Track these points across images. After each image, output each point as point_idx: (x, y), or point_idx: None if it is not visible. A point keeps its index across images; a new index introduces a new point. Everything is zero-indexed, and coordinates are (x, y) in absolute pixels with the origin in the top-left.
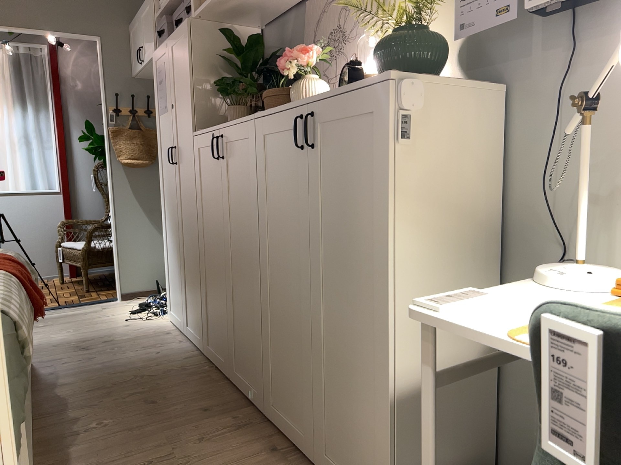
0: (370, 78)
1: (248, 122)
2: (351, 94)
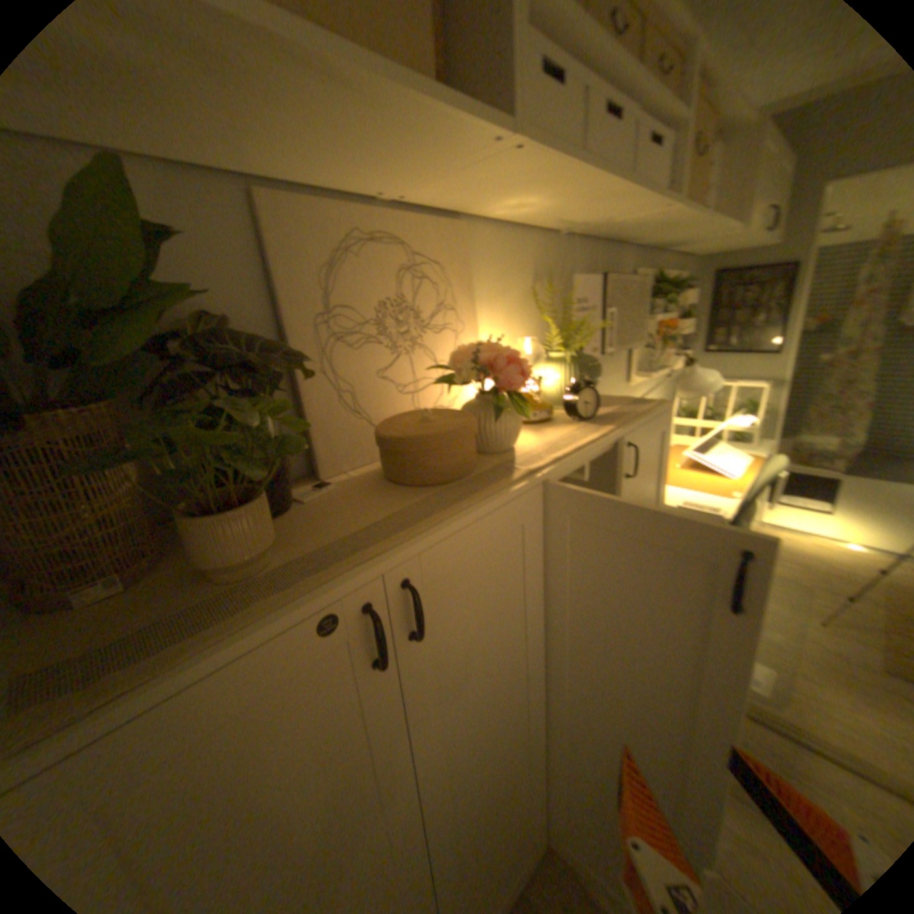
0: (664, 406)
1: (527, 493)
2: (655, 418)
